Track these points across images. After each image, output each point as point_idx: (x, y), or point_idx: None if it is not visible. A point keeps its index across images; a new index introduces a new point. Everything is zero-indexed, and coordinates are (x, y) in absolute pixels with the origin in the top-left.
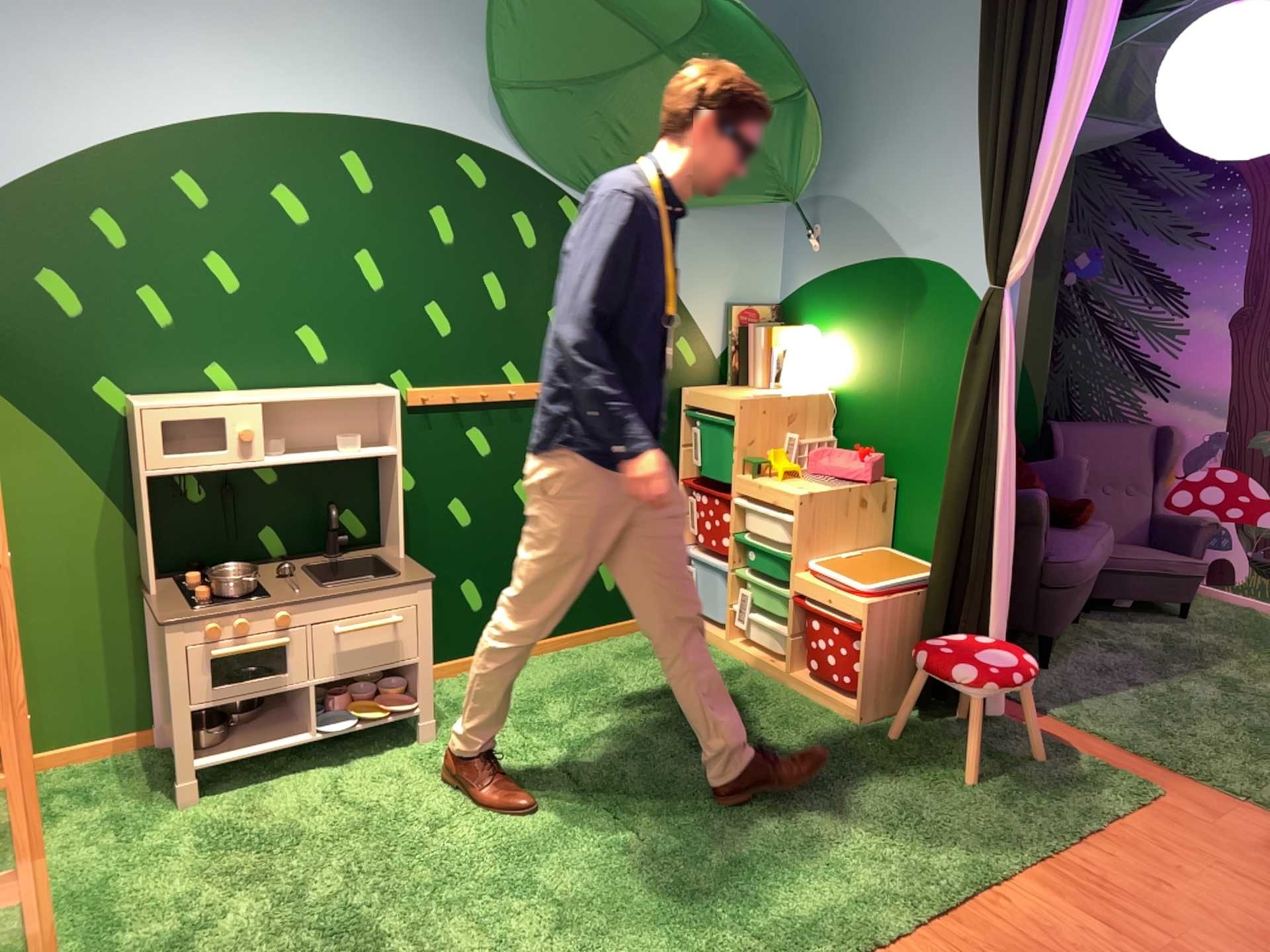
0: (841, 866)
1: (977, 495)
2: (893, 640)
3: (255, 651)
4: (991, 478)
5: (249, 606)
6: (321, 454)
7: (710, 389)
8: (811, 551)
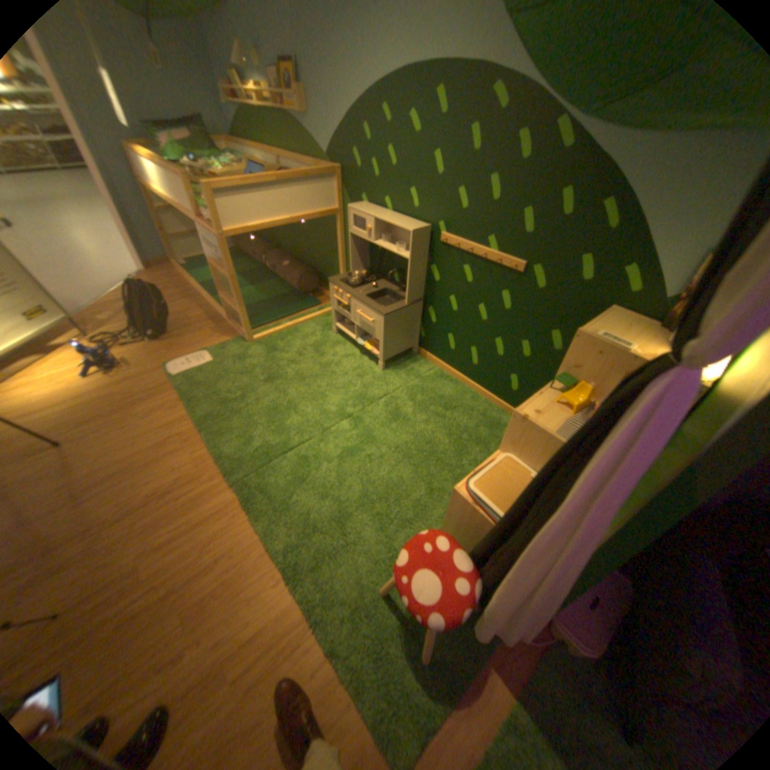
0: (300, 507)
1: (522, 524)
2: (468, 527)
3: (340, 303)
4: (535, 528)
5: (344, 289)
6: (394, 248)
7: (624, 317)
8: (512, 450)
